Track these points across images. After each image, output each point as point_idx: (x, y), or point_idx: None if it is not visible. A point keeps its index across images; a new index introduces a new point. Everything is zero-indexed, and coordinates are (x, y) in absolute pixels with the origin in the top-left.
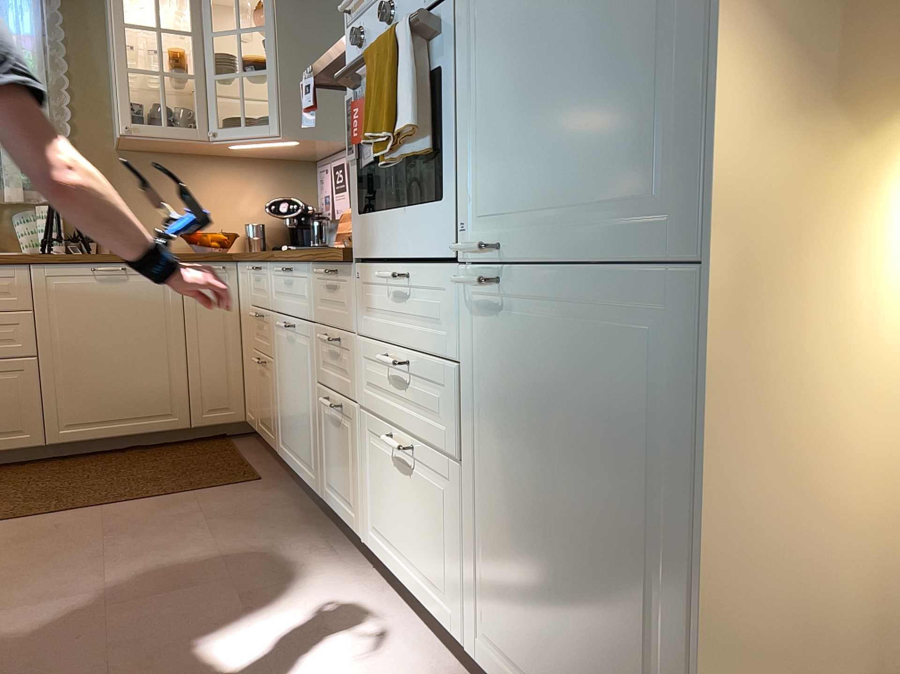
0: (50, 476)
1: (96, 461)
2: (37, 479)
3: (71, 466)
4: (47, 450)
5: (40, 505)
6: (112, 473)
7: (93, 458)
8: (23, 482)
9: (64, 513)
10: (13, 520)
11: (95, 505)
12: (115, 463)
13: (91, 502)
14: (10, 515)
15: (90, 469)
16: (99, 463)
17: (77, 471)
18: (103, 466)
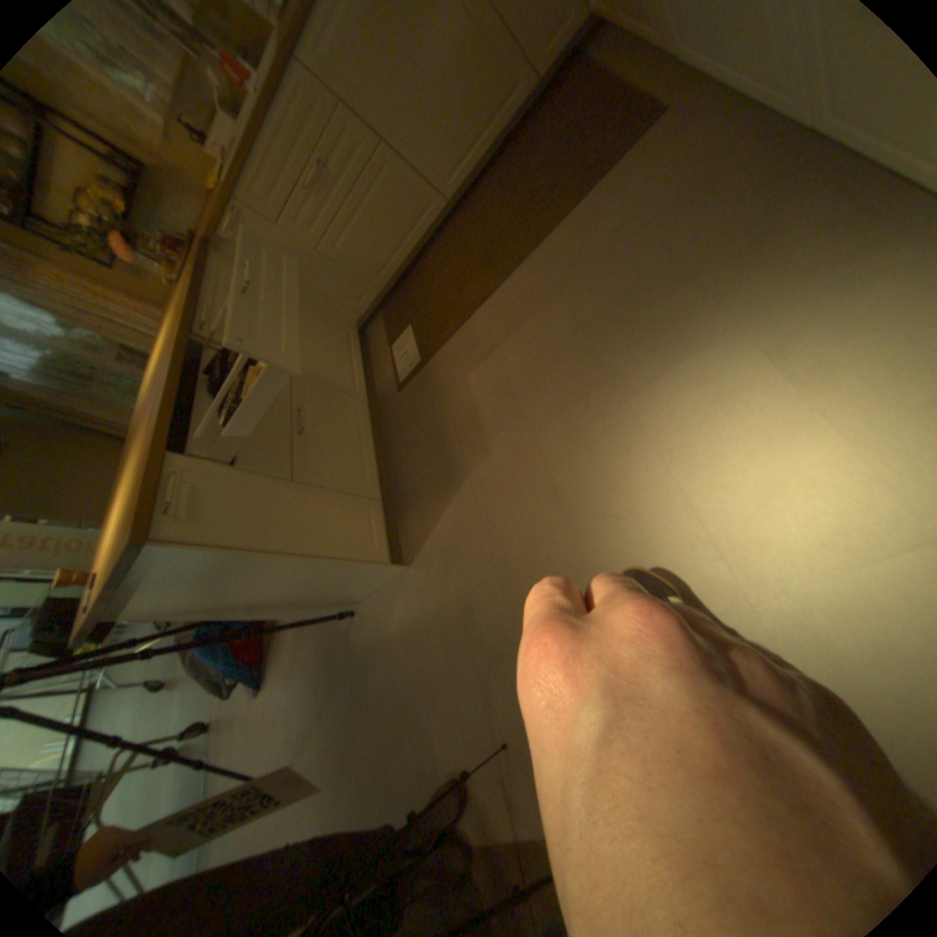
0: (474, 226)
1: (490, 182)
2: (467, 236)
3: (478, 202)
4: (452, 200)
5: (491, 270)
6: (514, 194)
7: (486, 180)
8: (461, 245)
9: (514, 272)
10: (486, 298)
11: (529, 250)
12: (506, 177)
13: (523, 246)
14: (481, 293)
15: (493, 197)
16: (495, 185)
17: (486, 207)
18: (499, 187)
